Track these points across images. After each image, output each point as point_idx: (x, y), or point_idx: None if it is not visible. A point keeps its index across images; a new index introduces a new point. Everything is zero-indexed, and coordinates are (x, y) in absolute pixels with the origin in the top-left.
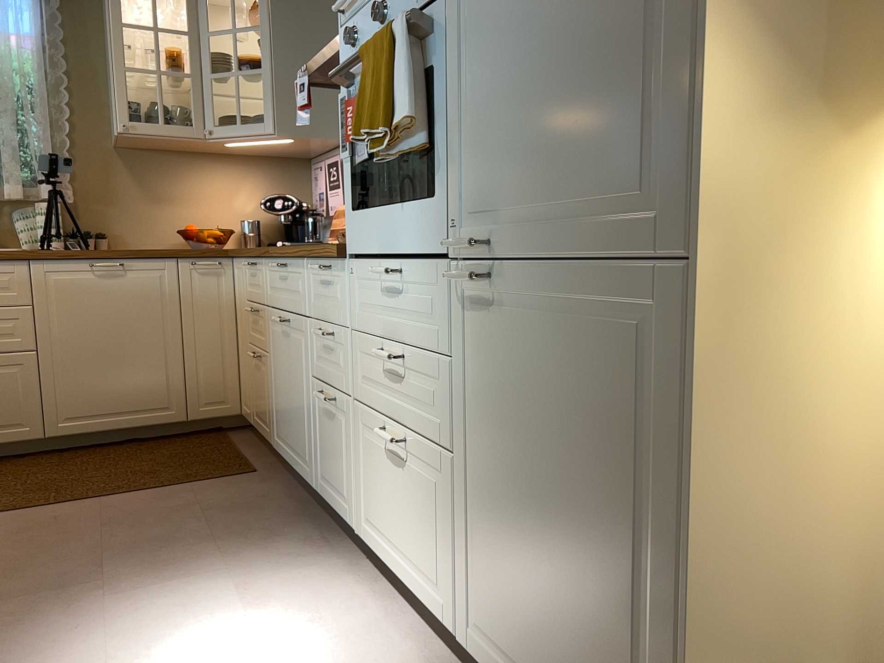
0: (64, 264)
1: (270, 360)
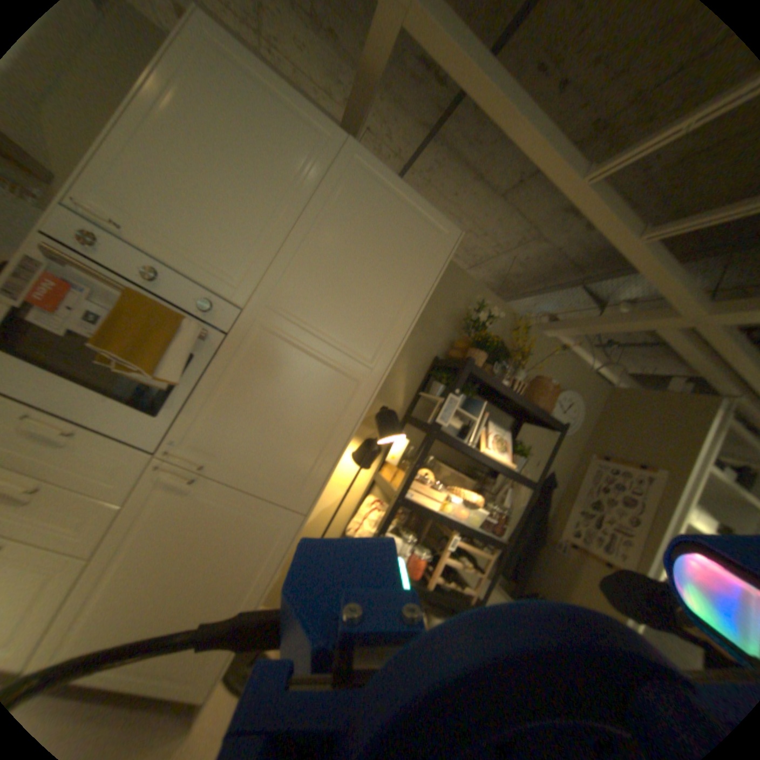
0: None
1: None
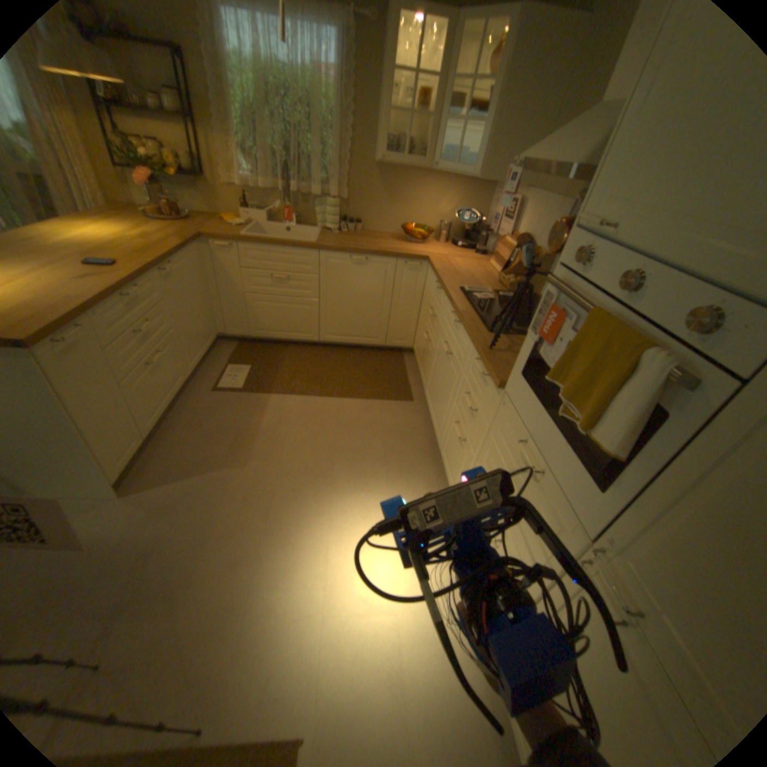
0: (336, 255)
1: (434, 353)
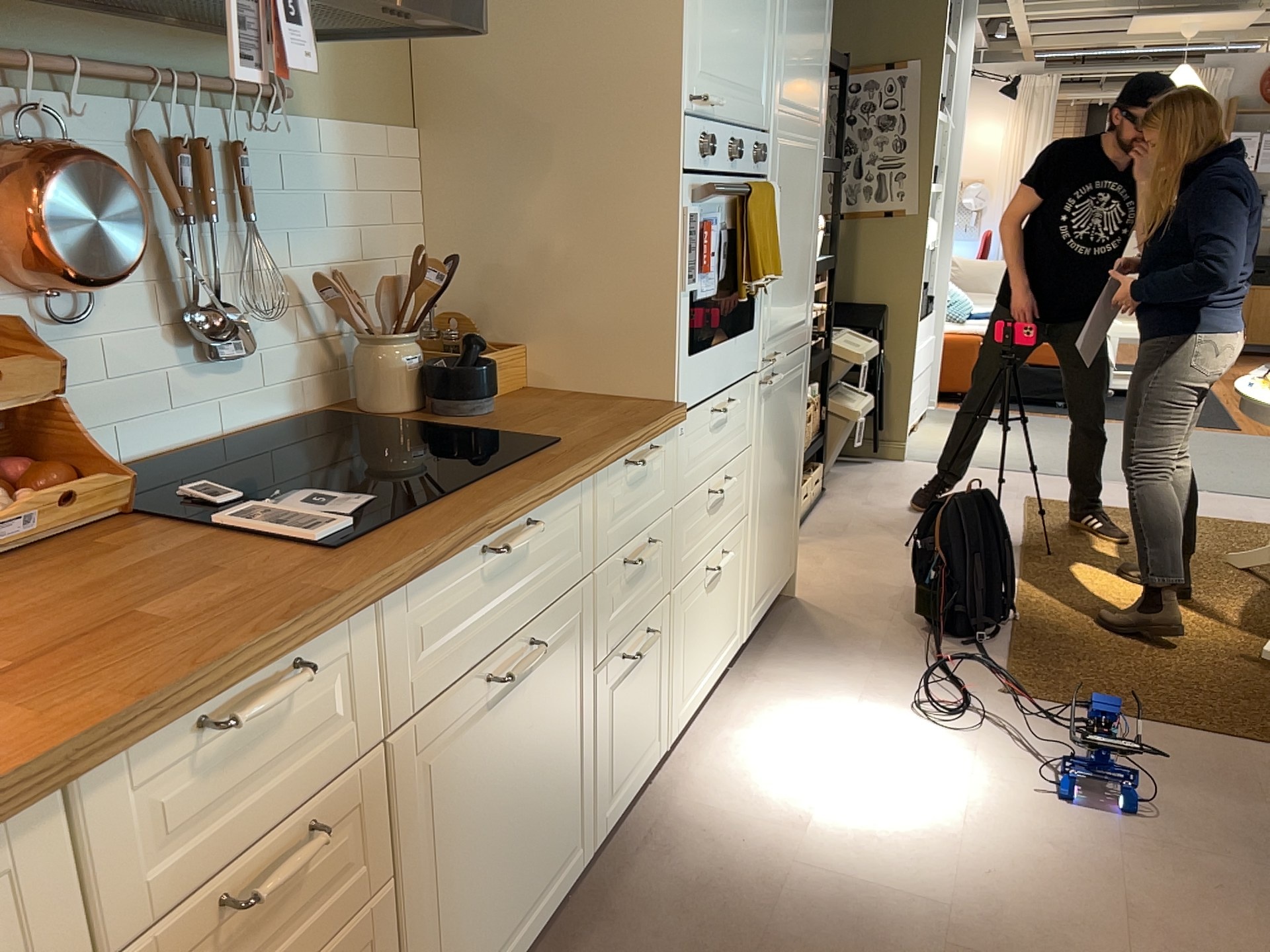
0: None
1: (413, 869)
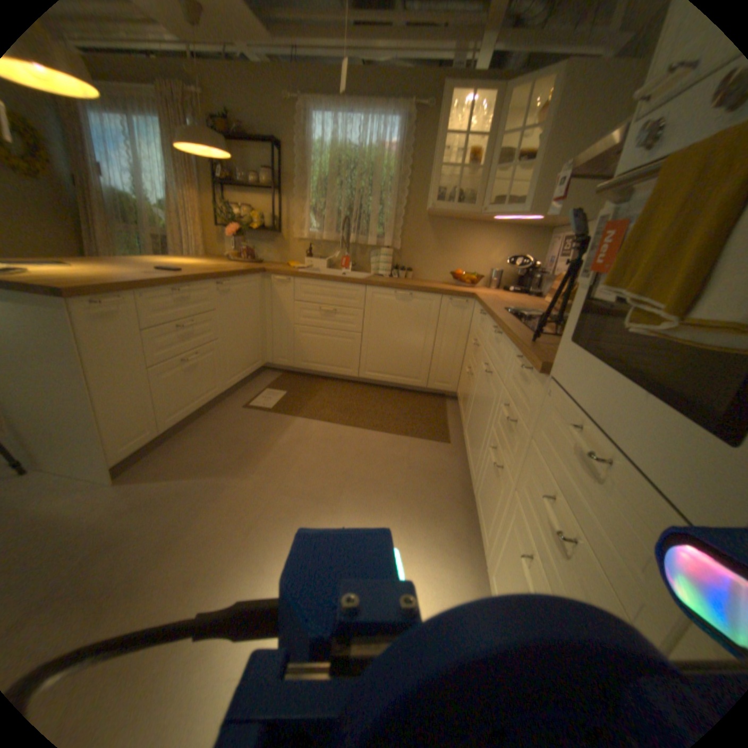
0: (381, 290)
1: (475, 383)
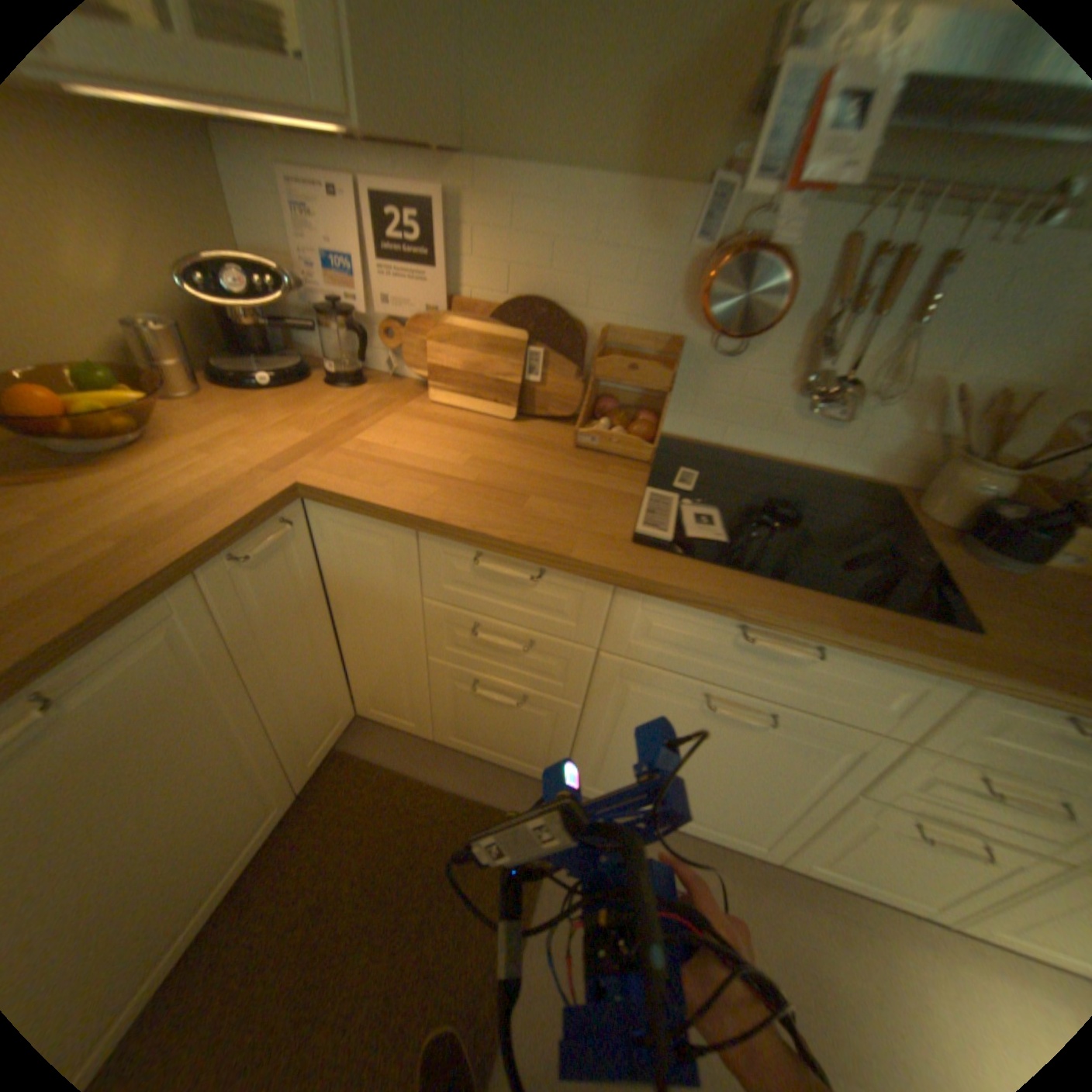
0: None
1: (597, 717)
